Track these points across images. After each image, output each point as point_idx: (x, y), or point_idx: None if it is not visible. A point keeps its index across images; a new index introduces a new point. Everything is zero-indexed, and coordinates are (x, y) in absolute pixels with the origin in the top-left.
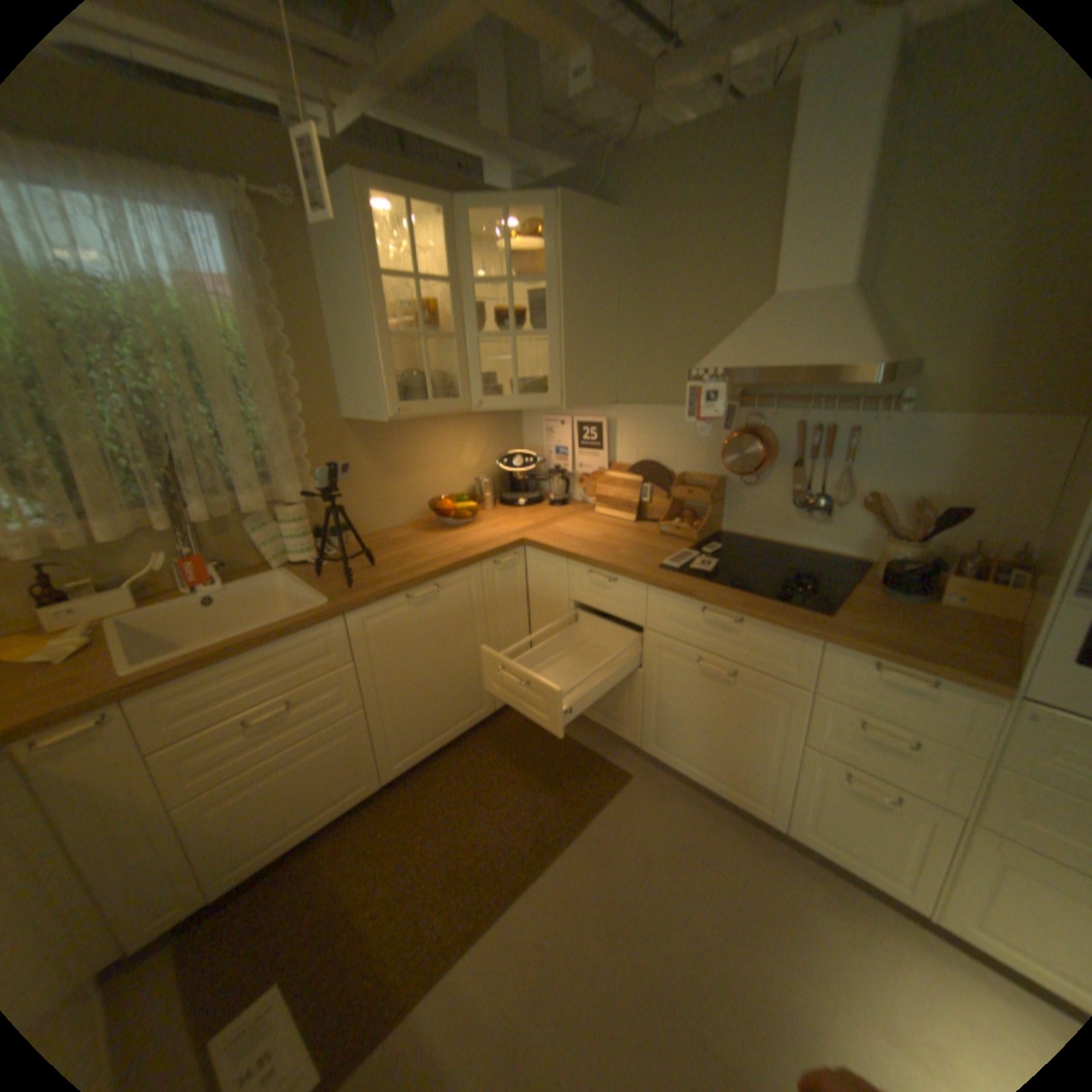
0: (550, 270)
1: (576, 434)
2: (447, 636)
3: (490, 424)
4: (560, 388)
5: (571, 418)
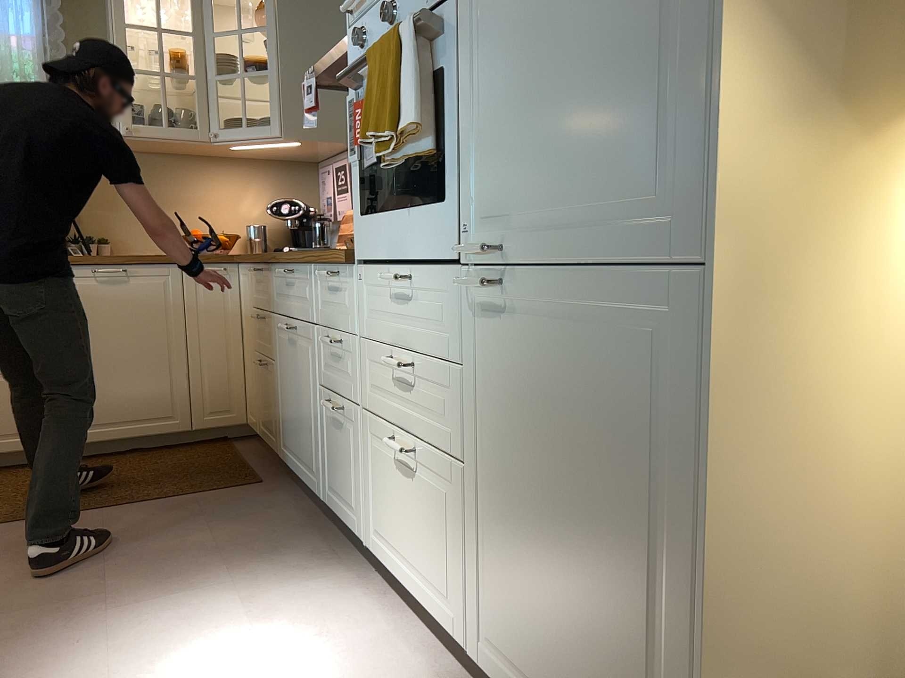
0: (270, 21)
1: (335, 179)
2: (135, 323)
3: (278, 177)
4: (283, 120)
5: (332, 164)
